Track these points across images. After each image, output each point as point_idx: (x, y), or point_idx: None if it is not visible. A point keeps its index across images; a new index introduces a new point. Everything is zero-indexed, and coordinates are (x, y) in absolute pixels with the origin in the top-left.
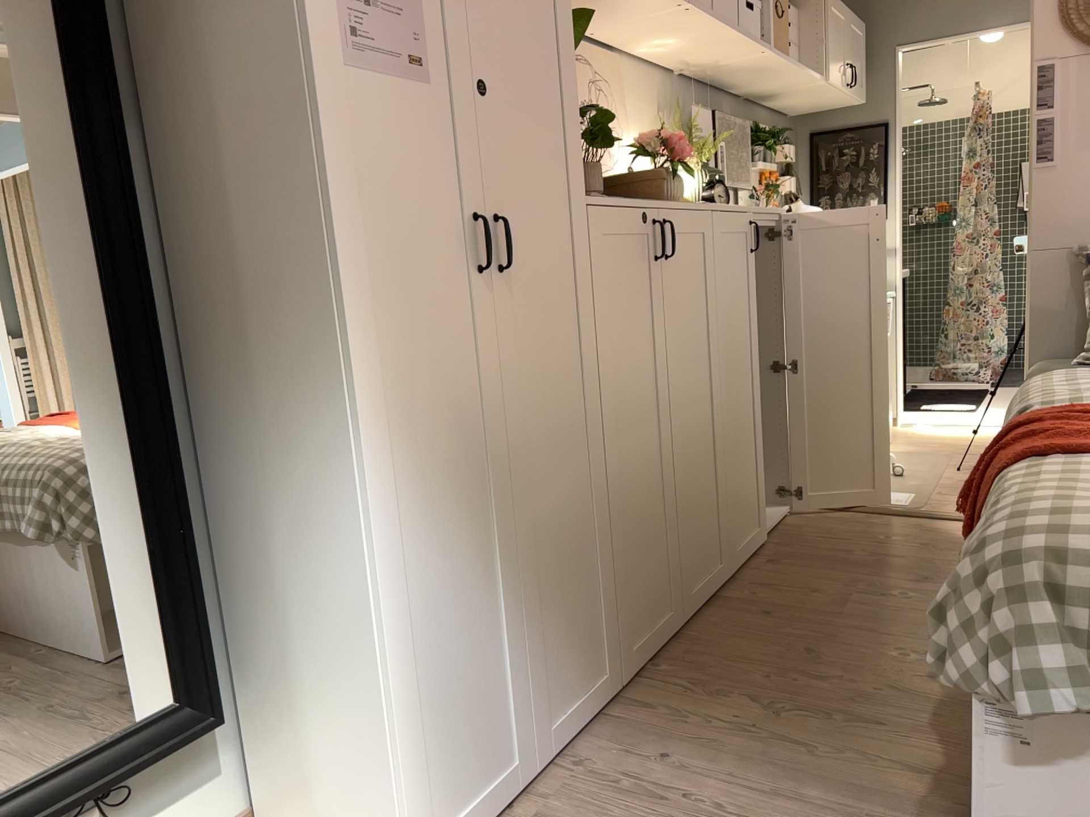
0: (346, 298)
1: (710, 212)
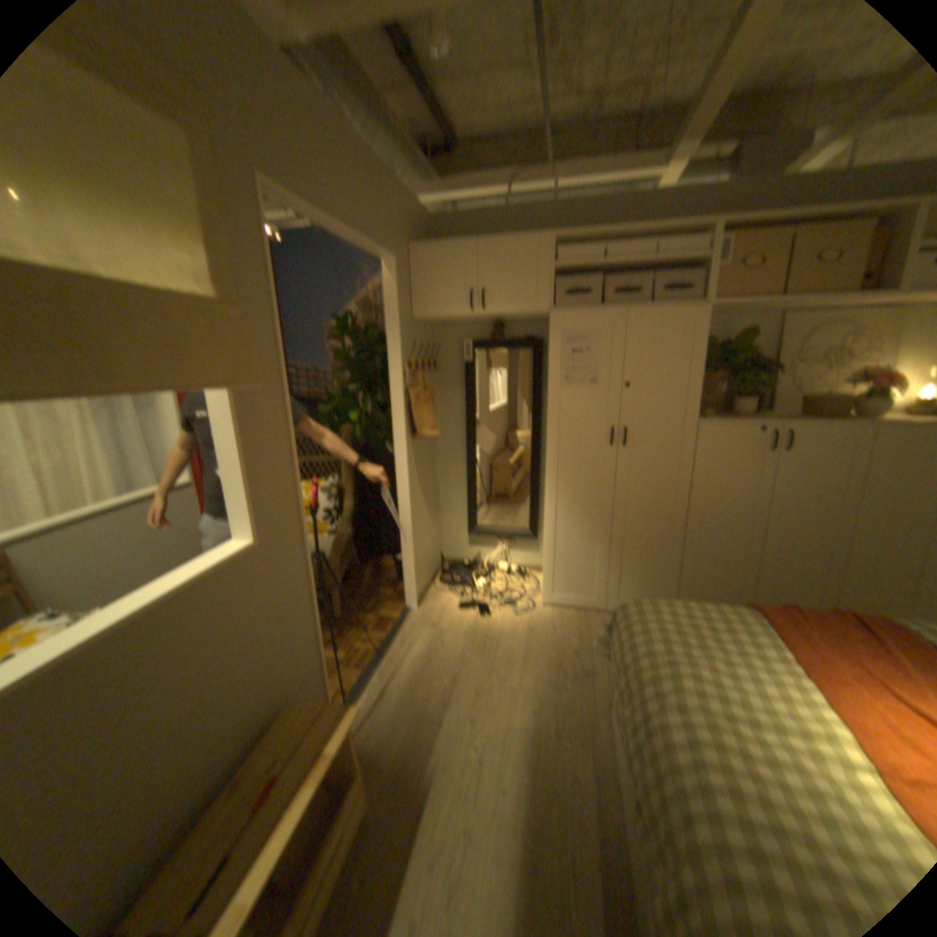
0: (551, 451)
1: (871, 428)
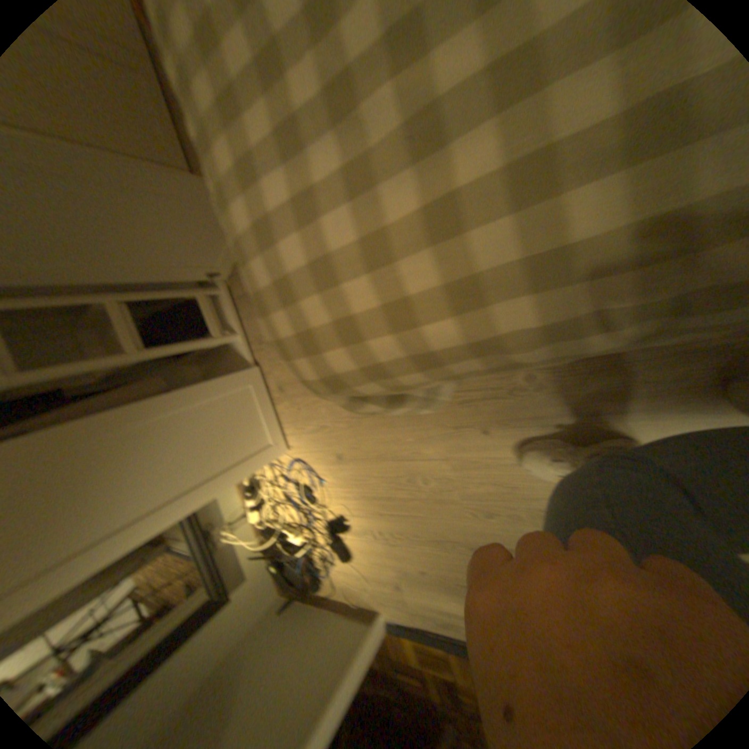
0: None
1: None
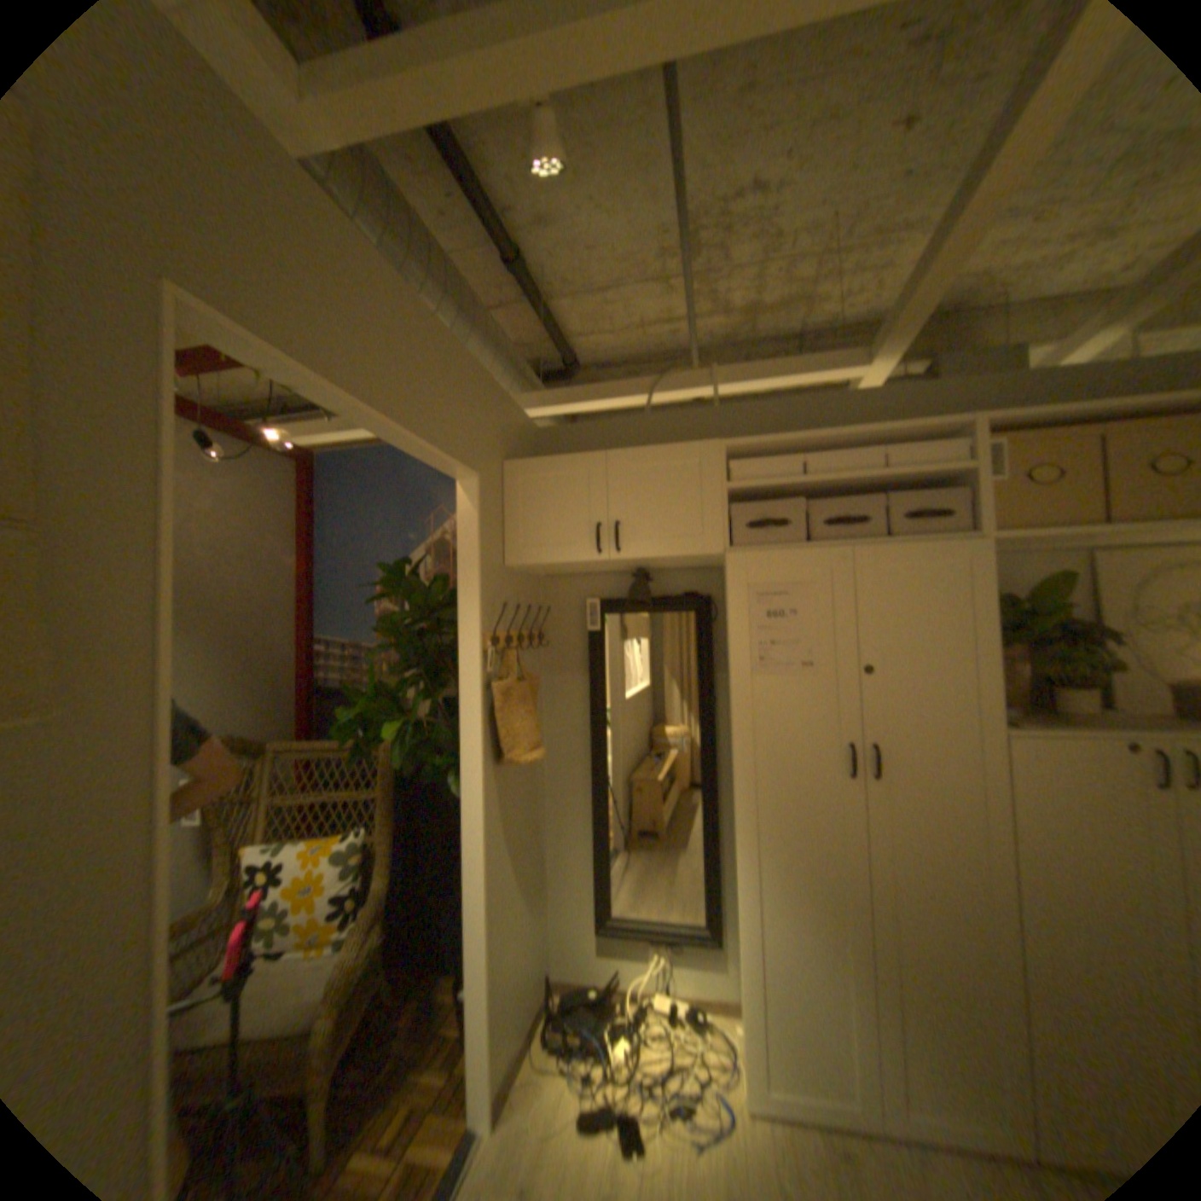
0: (741, 783)
1: None
